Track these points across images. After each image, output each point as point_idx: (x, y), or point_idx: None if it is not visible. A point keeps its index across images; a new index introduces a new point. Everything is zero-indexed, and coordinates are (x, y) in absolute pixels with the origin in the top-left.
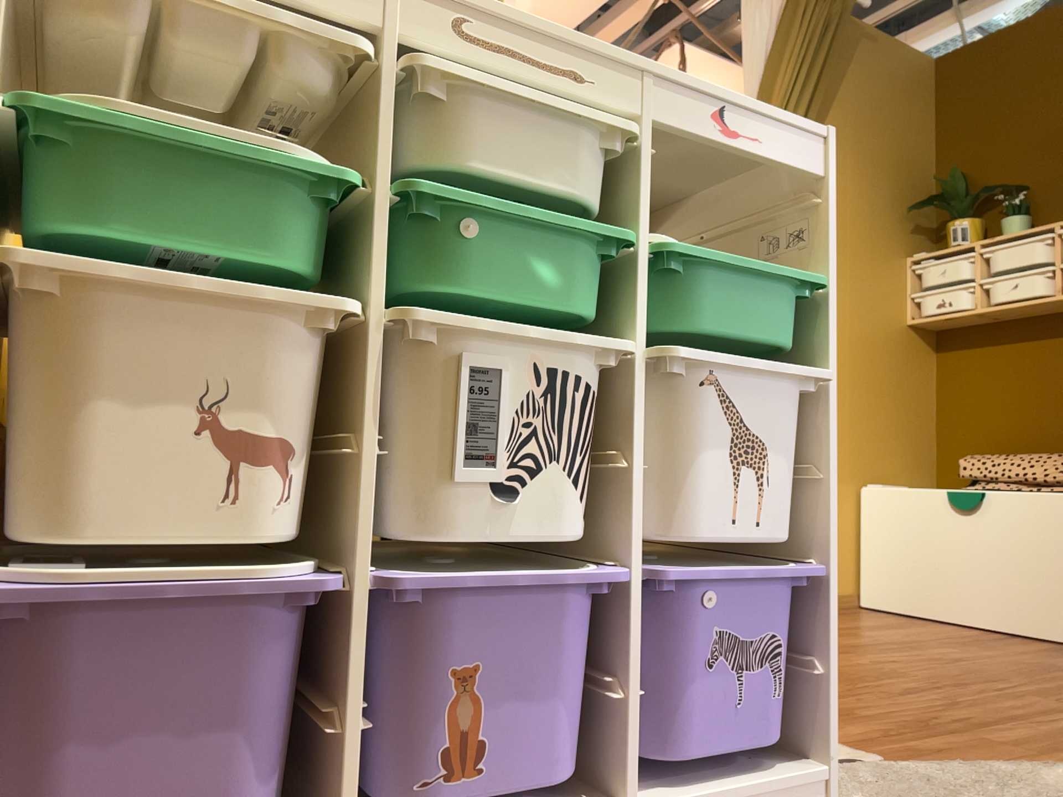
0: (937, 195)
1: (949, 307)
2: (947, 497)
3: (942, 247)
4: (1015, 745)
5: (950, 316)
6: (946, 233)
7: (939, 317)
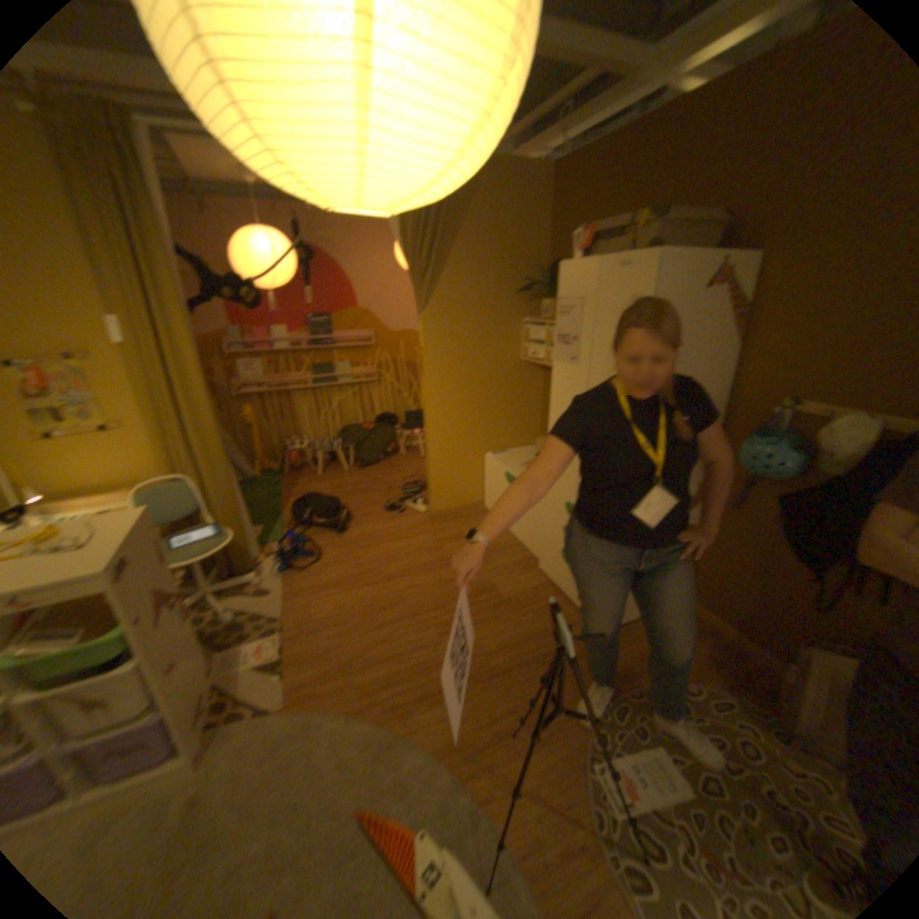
0: (543, 277)
1: (539, 357)
2: (505, 479)
3: (542, 315)
4: (353, 698)
5: (538, 363)
6: (543, 307)
7: (534, 363)
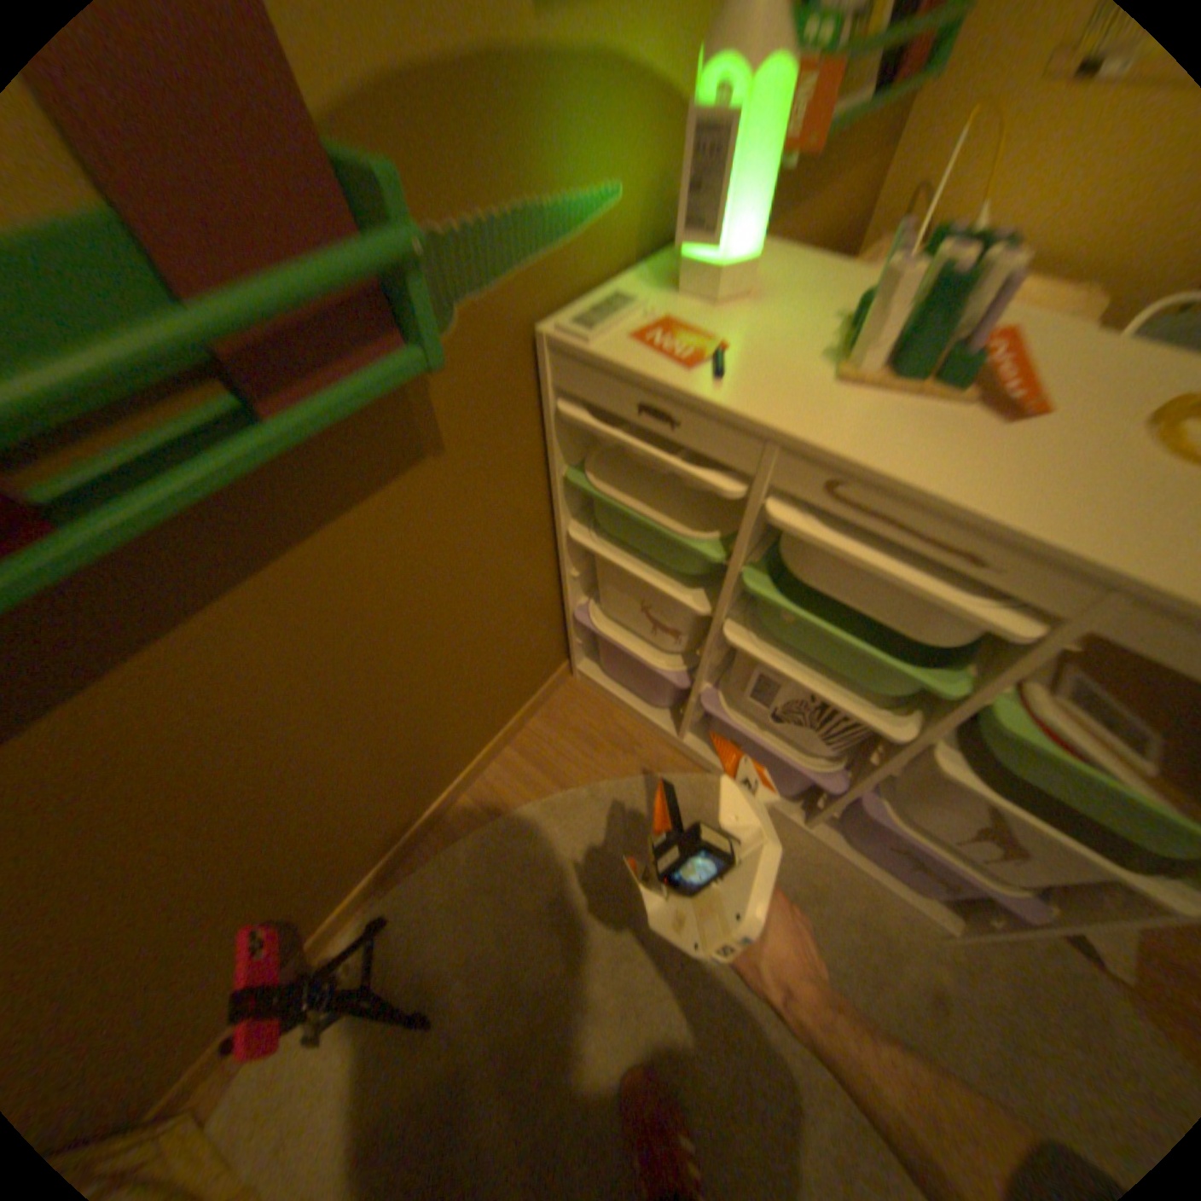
0: None
1: None
2: None
3: None
4: None
5: None
6: None
7: None
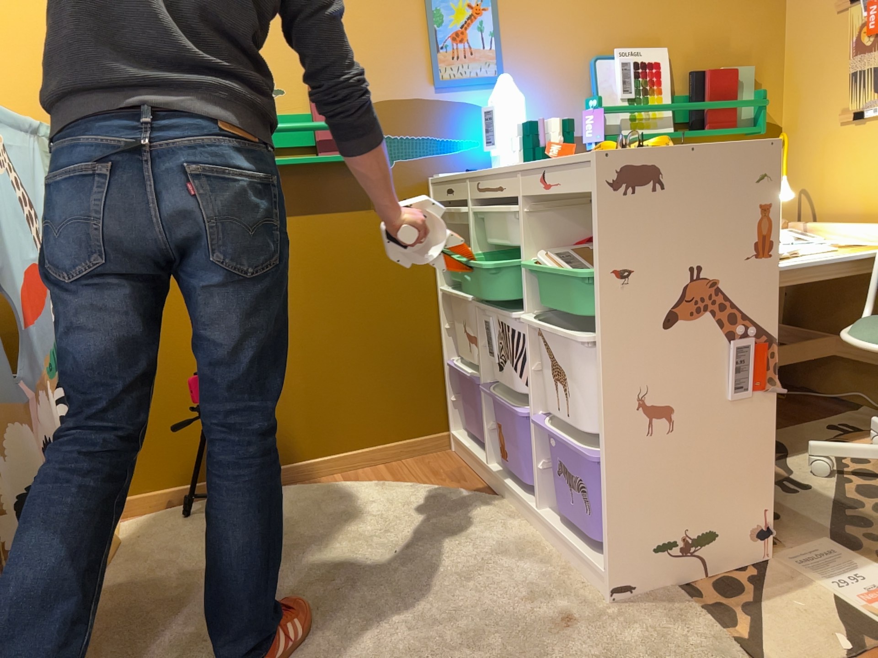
0: None
1: None
2: None
3: None
4: None
5: None
6: None
7: None
